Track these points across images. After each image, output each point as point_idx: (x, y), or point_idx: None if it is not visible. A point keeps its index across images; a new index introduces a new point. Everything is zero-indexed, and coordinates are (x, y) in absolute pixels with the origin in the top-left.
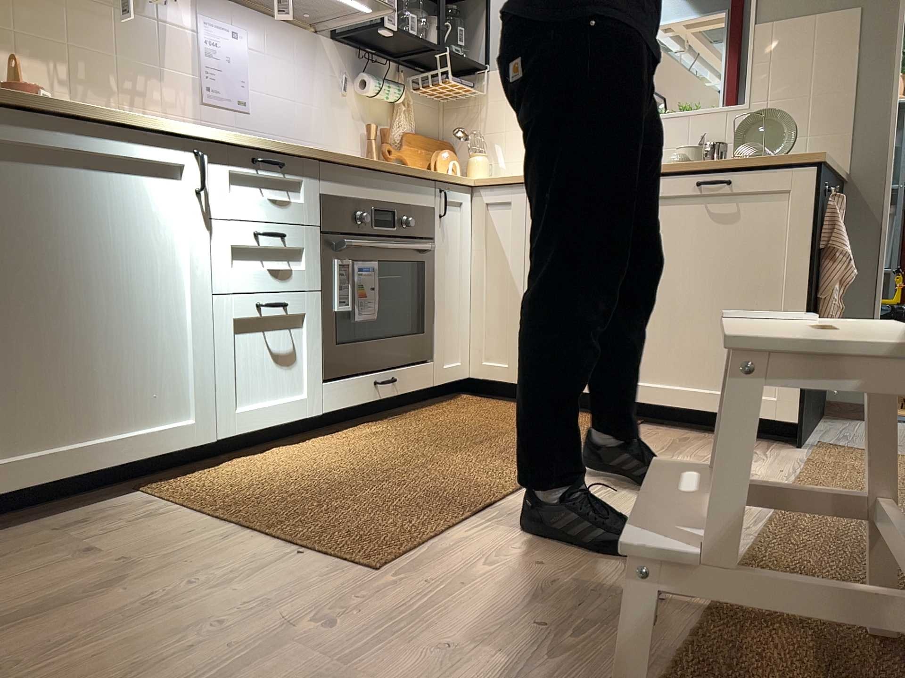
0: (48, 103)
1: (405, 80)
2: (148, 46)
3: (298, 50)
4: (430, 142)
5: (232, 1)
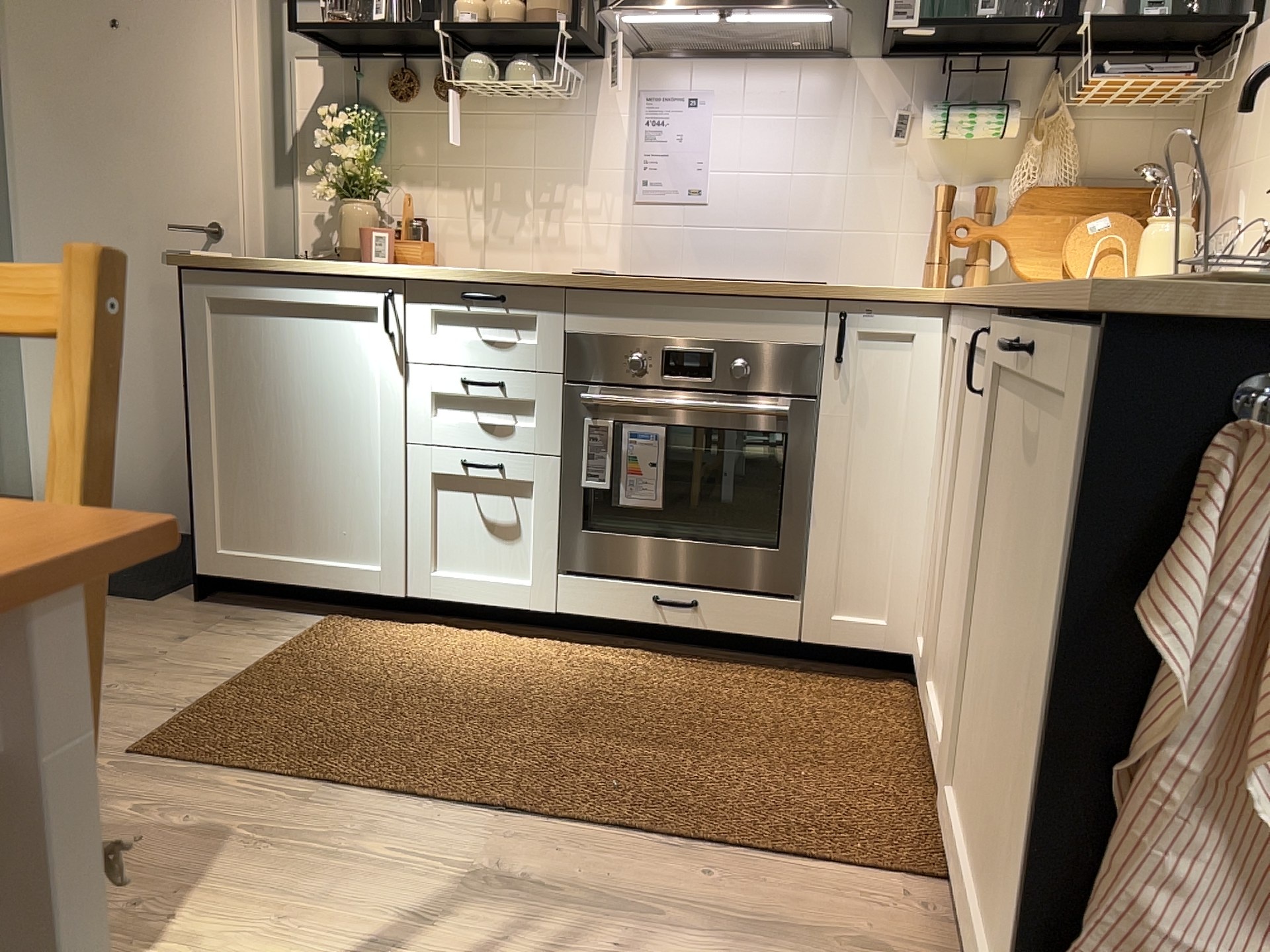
0: (266, 260)
1: (1052, 88)
2: (567, 145)
3: (803, 91)
4: (1087, 201)
5: (689, 54)
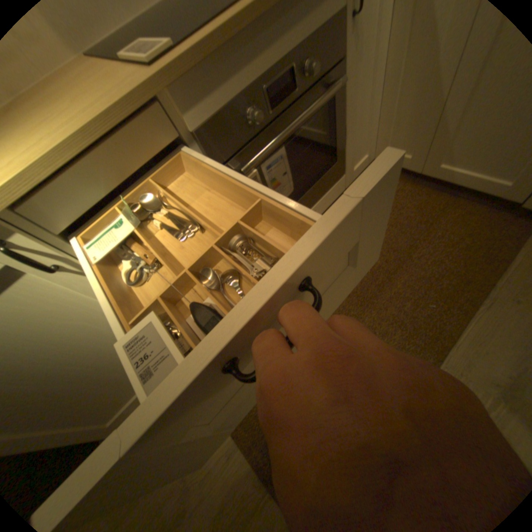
0: None
1: None
2: None
3: None
4: None
5: None
